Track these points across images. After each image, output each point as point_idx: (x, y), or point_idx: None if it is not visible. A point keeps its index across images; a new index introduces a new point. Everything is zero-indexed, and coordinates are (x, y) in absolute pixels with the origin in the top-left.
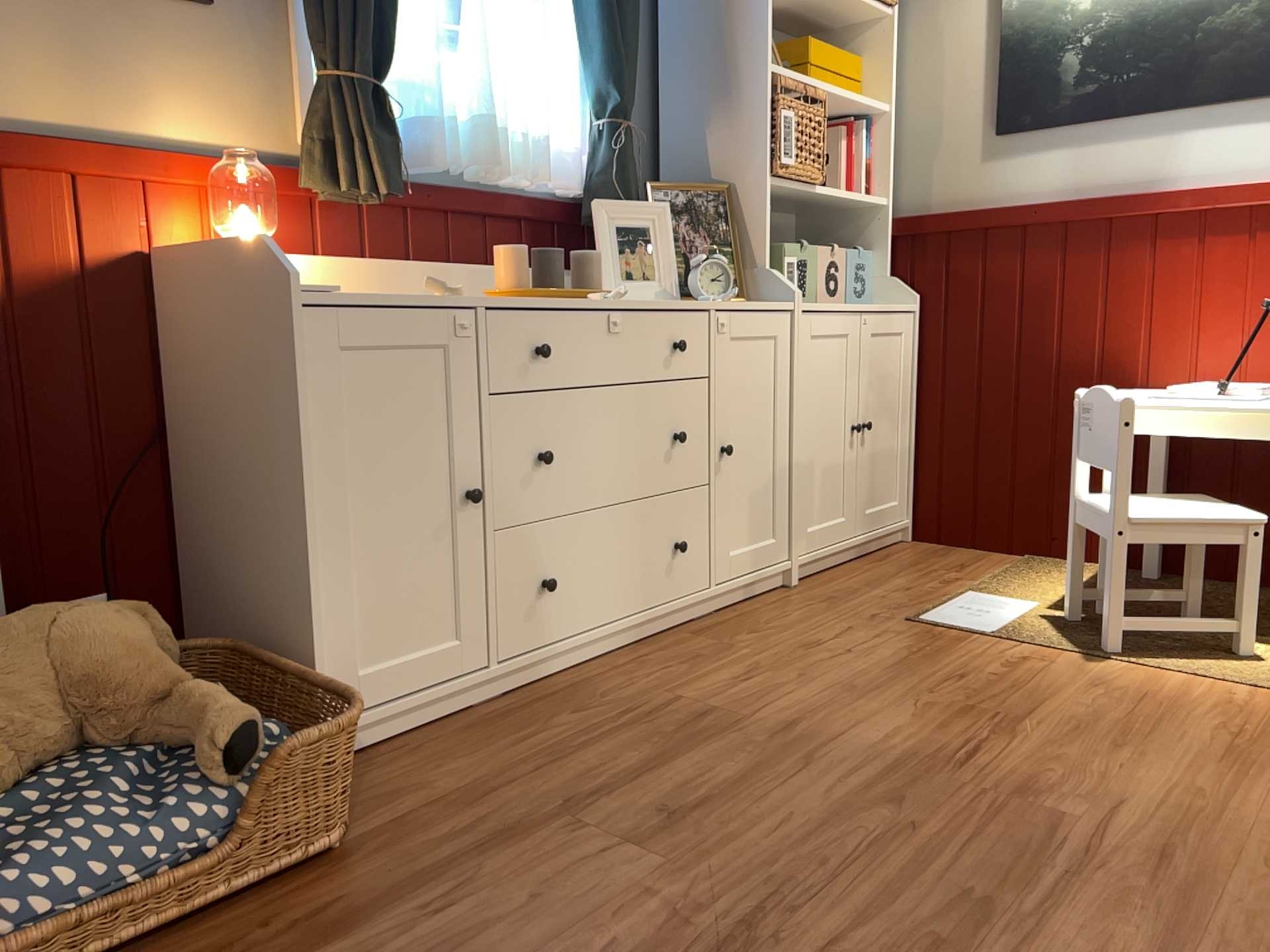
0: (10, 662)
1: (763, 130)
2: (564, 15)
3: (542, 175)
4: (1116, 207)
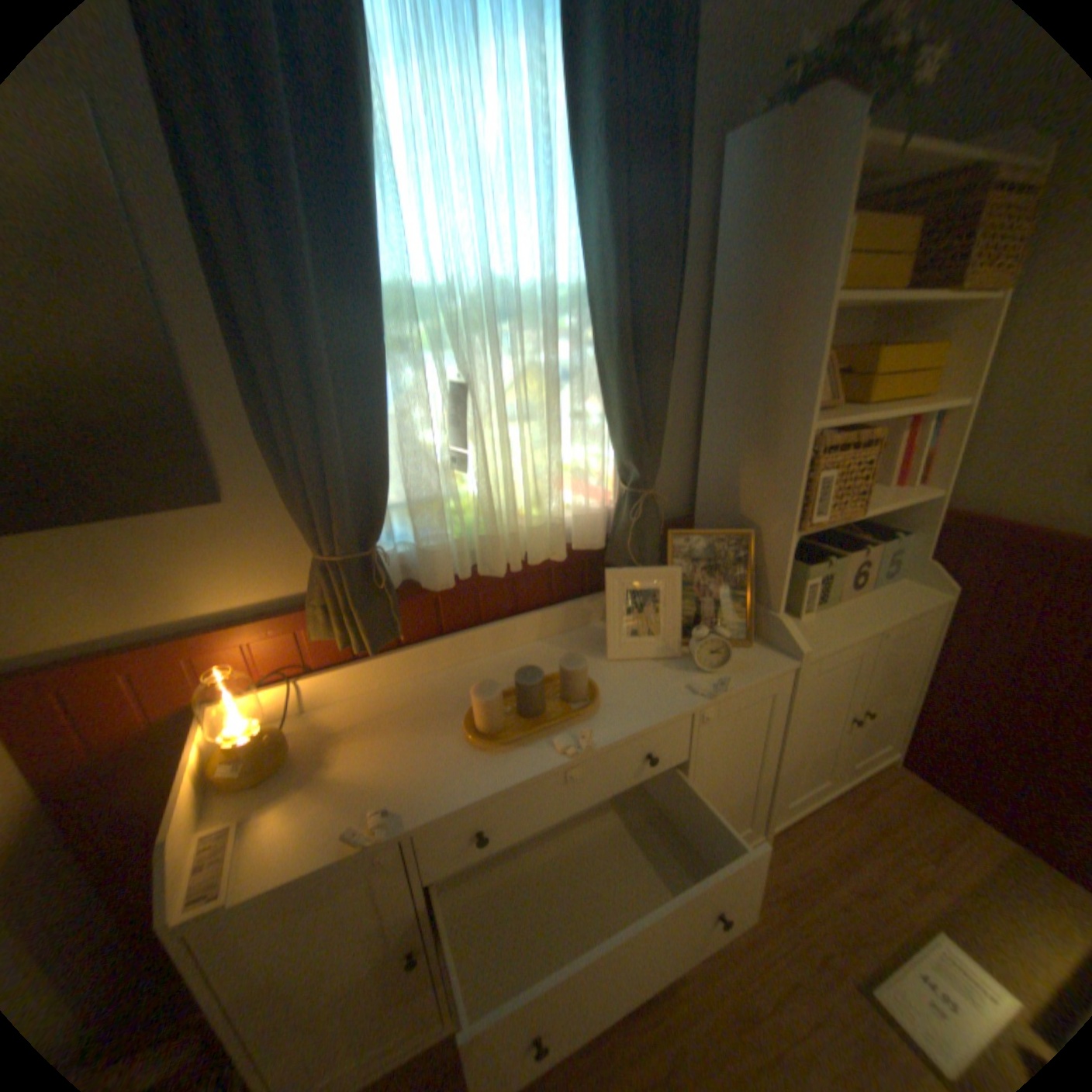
0: None
1: (797, 490)
2: (590, 392)
3: (556, 555)
4: None
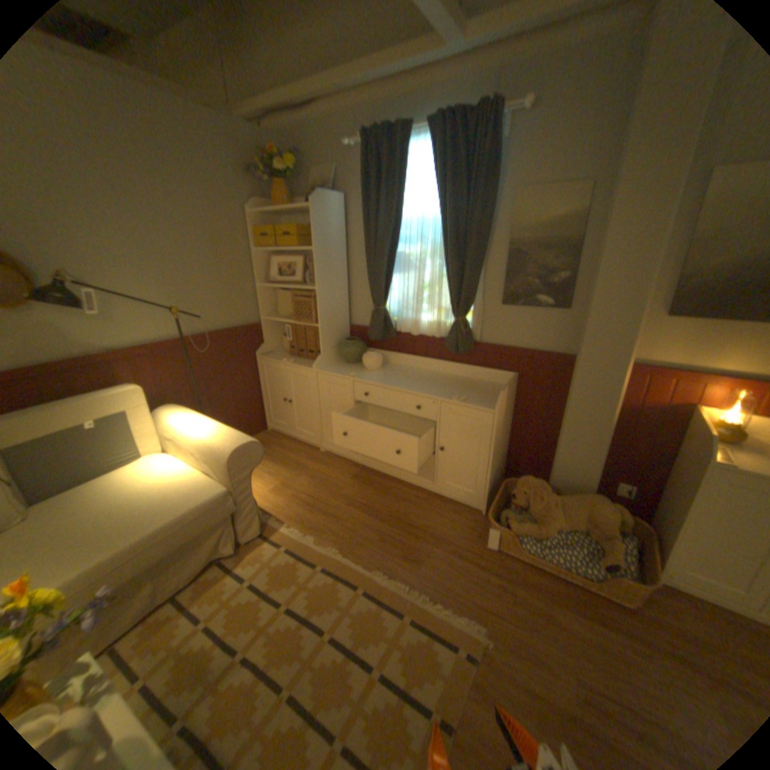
0: (582, 508)
1: None
2: None
3: None
4: None
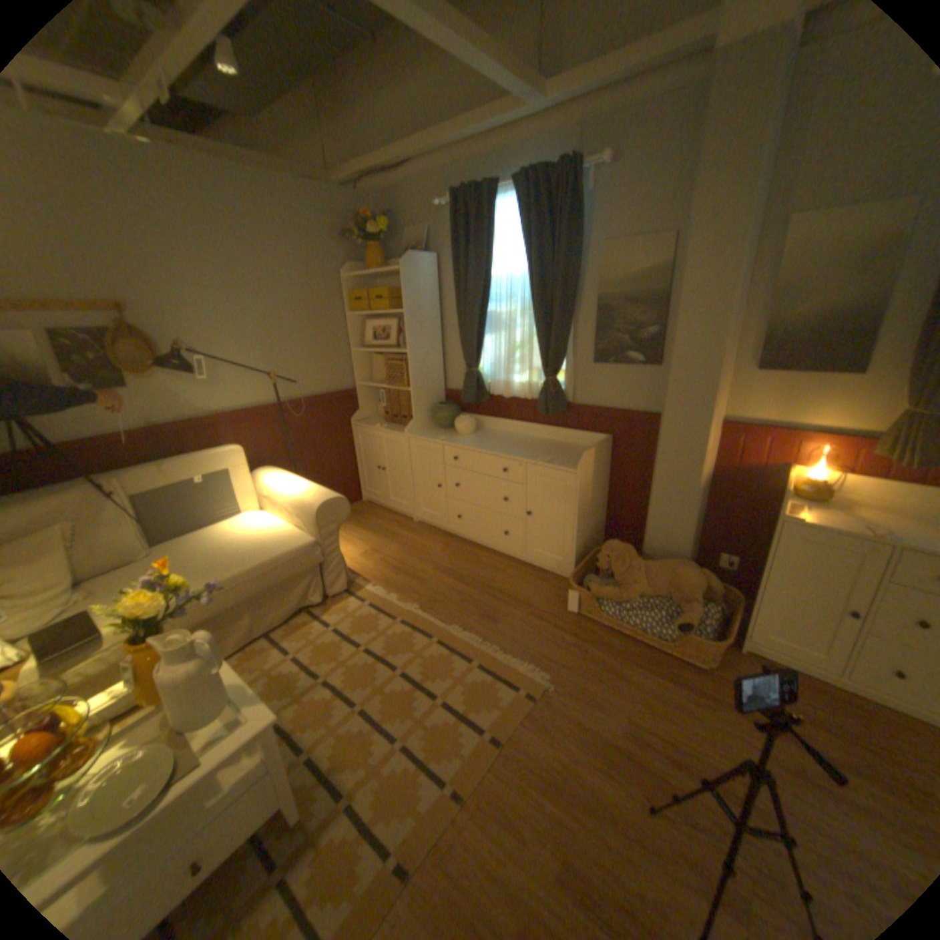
0: (665, 572)
1: None
2: None
3: None
4: None
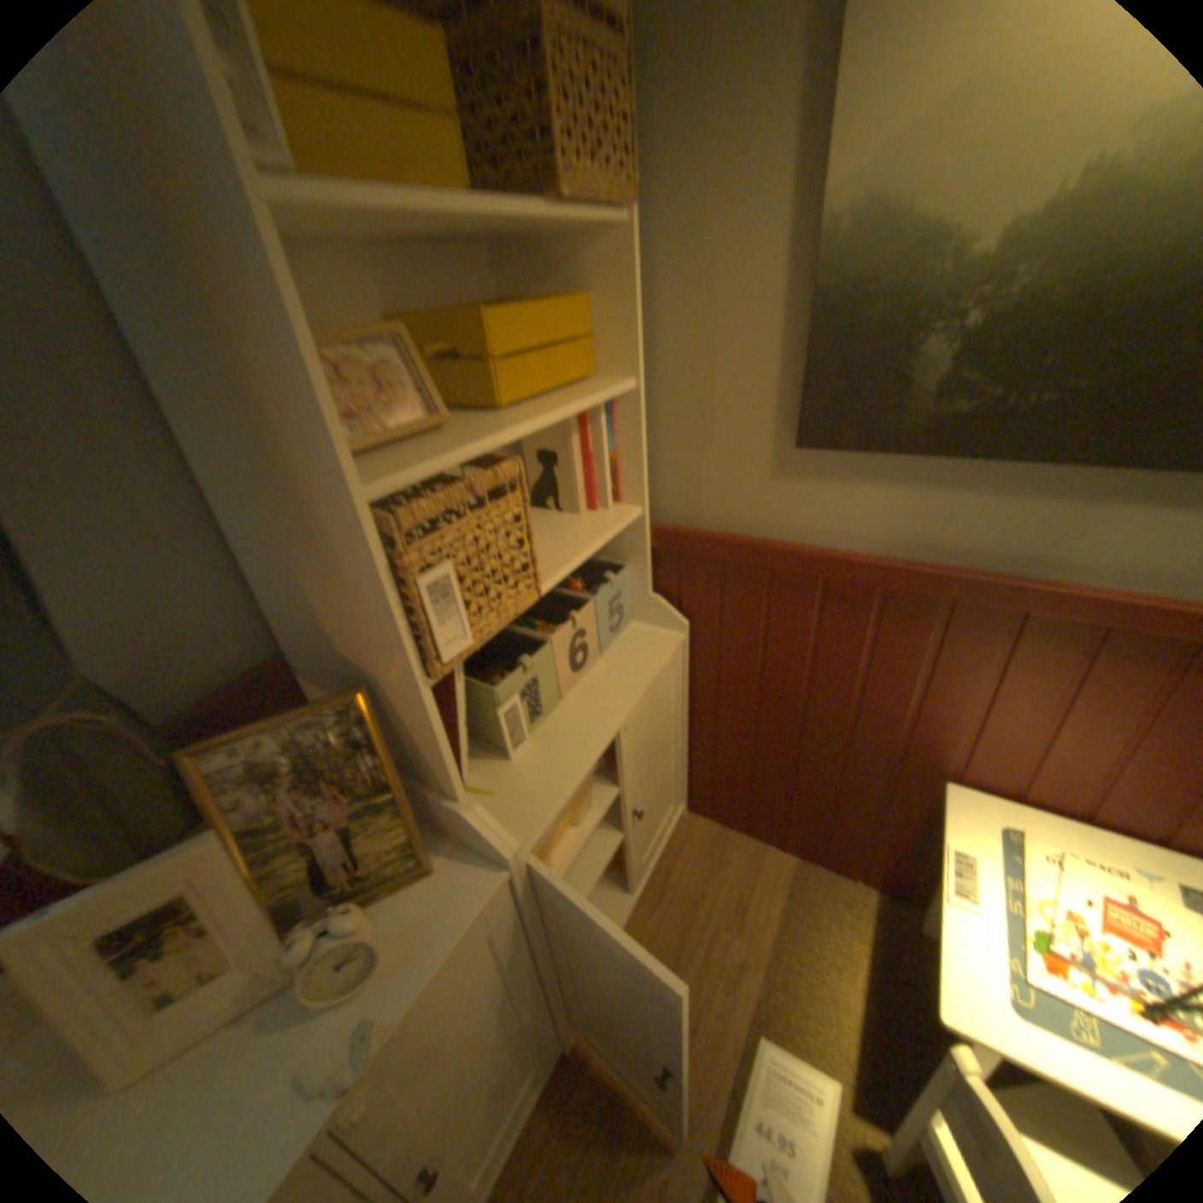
0: None
1: (392, 615)
2: None
3: None
4: (975, 591)
